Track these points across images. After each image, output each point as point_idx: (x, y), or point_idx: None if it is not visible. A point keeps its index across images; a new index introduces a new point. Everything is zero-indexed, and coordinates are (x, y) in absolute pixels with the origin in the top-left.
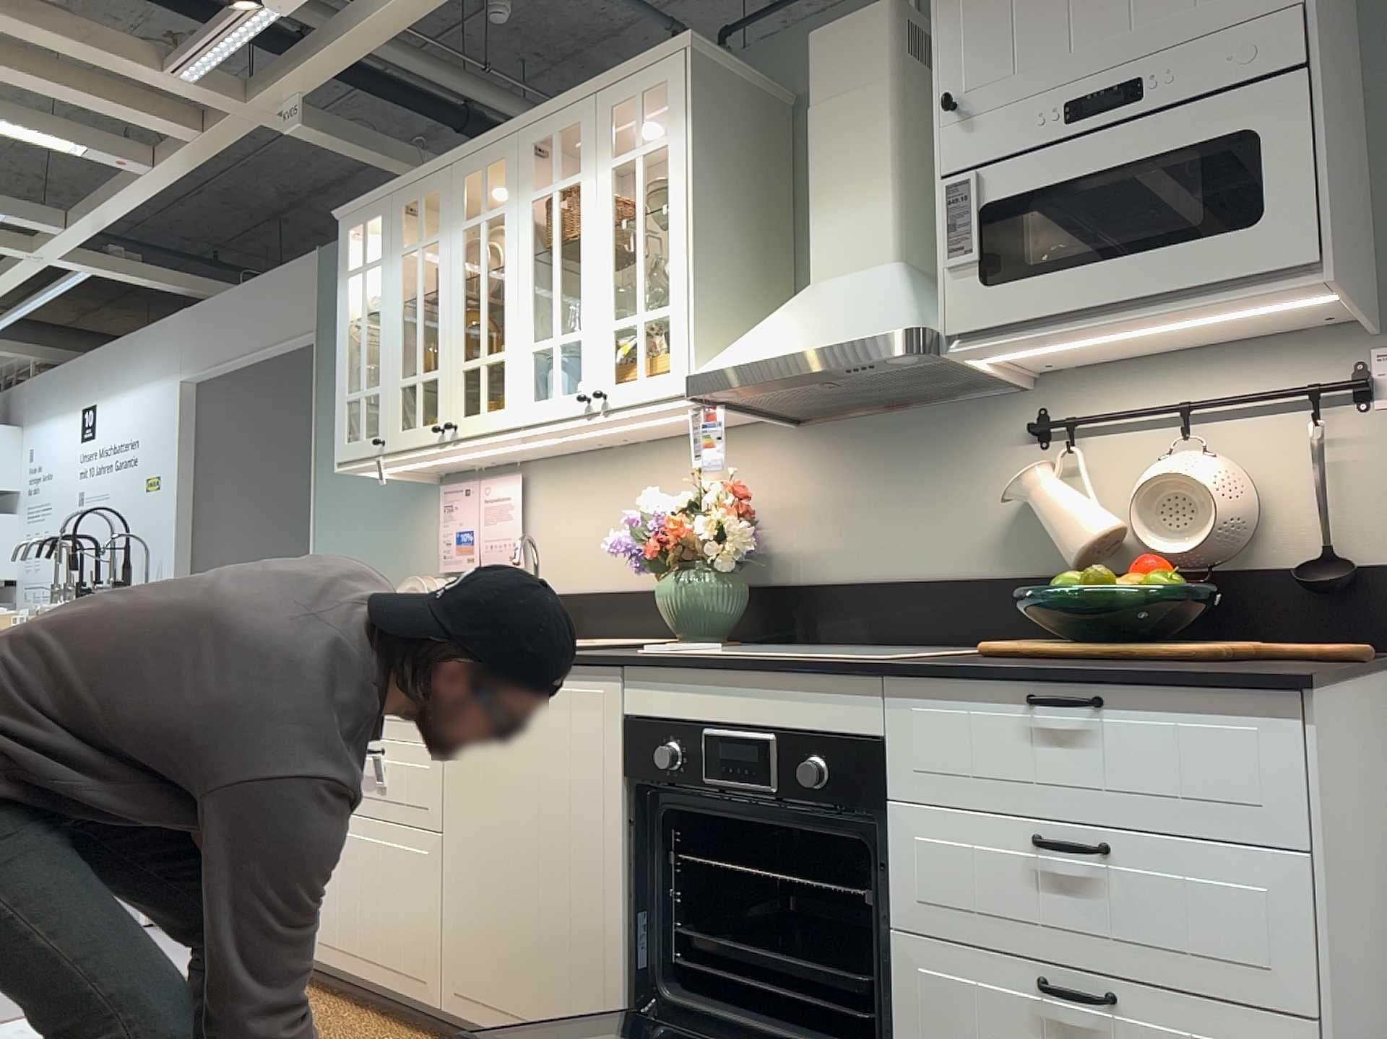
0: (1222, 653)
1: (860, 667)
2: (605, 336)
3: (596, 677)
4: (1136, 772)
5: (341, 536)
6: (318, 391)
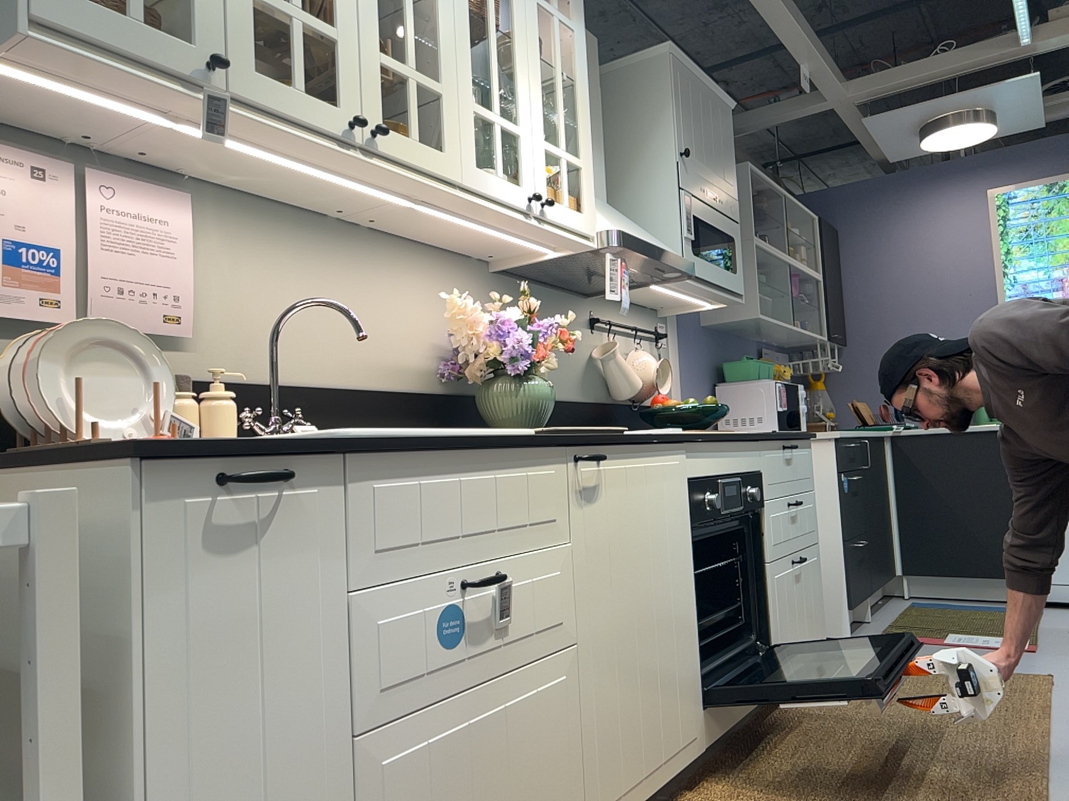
0: None
1: (762, 435)
2: (541, 151)
3: (676, 451)
4: (799, 471)
5: None
6: None
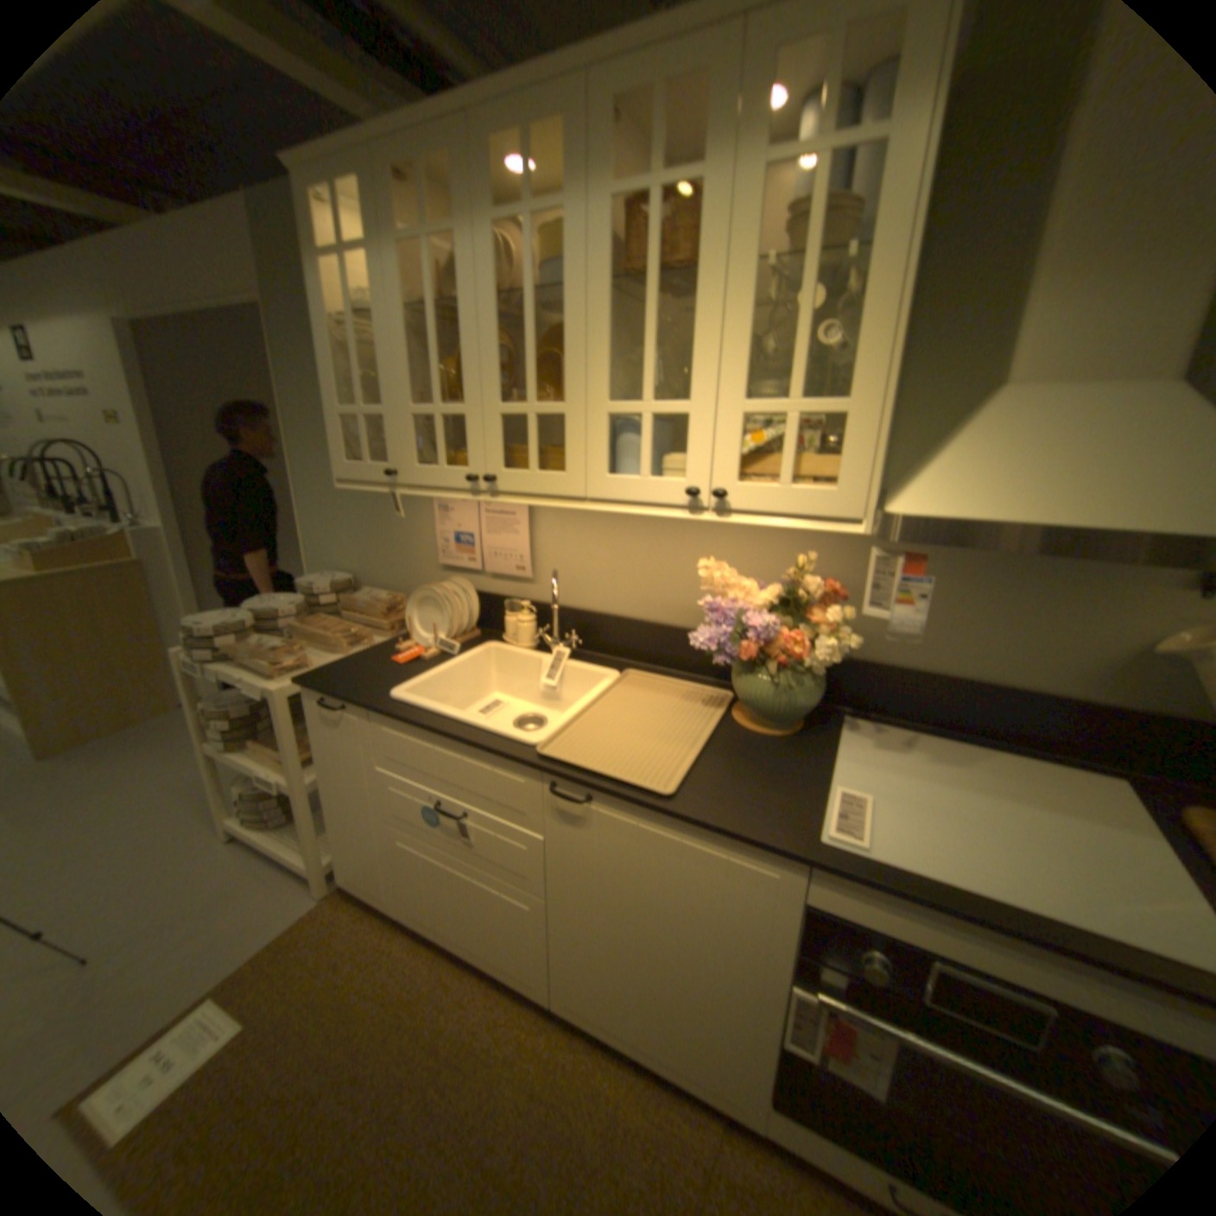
0: None
1: None
2: (731, 417)
3: (771, 859)
4: None
5: (324, 506)
6: (271, 357)
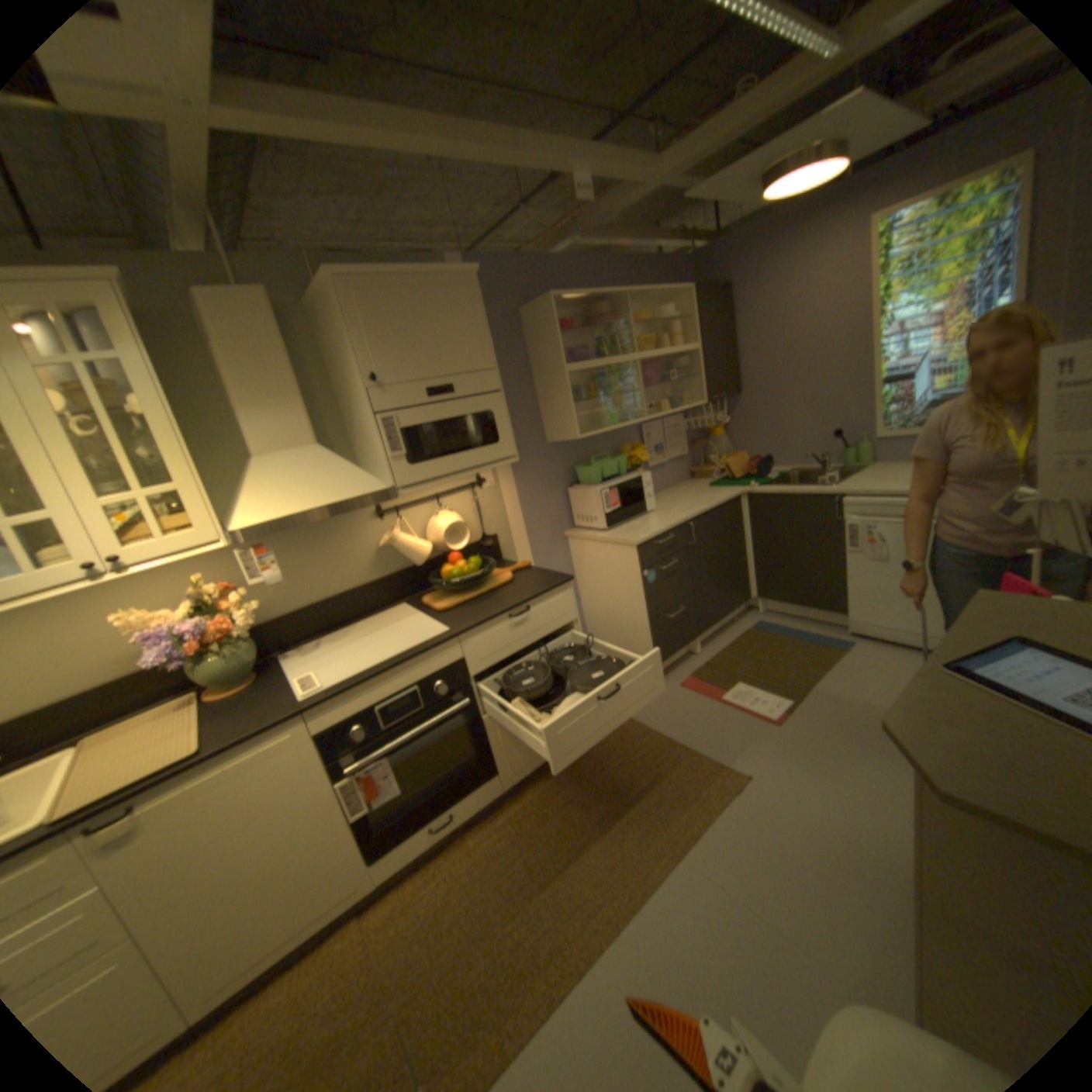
0: (498, 578)
1: (451, 638)
2: (96, 513)
3: (281, 730)
4: (540, 622)
5: None
6: None
